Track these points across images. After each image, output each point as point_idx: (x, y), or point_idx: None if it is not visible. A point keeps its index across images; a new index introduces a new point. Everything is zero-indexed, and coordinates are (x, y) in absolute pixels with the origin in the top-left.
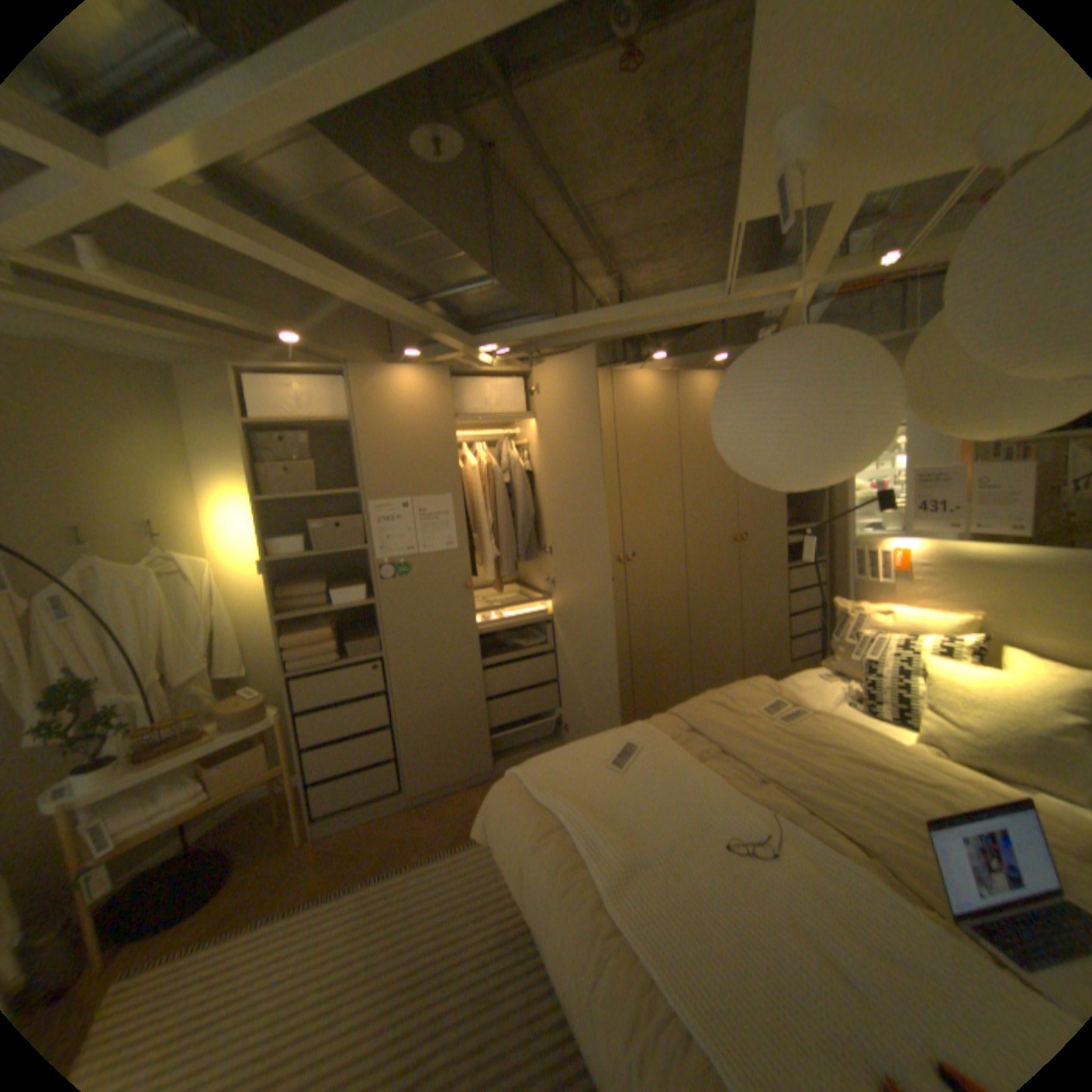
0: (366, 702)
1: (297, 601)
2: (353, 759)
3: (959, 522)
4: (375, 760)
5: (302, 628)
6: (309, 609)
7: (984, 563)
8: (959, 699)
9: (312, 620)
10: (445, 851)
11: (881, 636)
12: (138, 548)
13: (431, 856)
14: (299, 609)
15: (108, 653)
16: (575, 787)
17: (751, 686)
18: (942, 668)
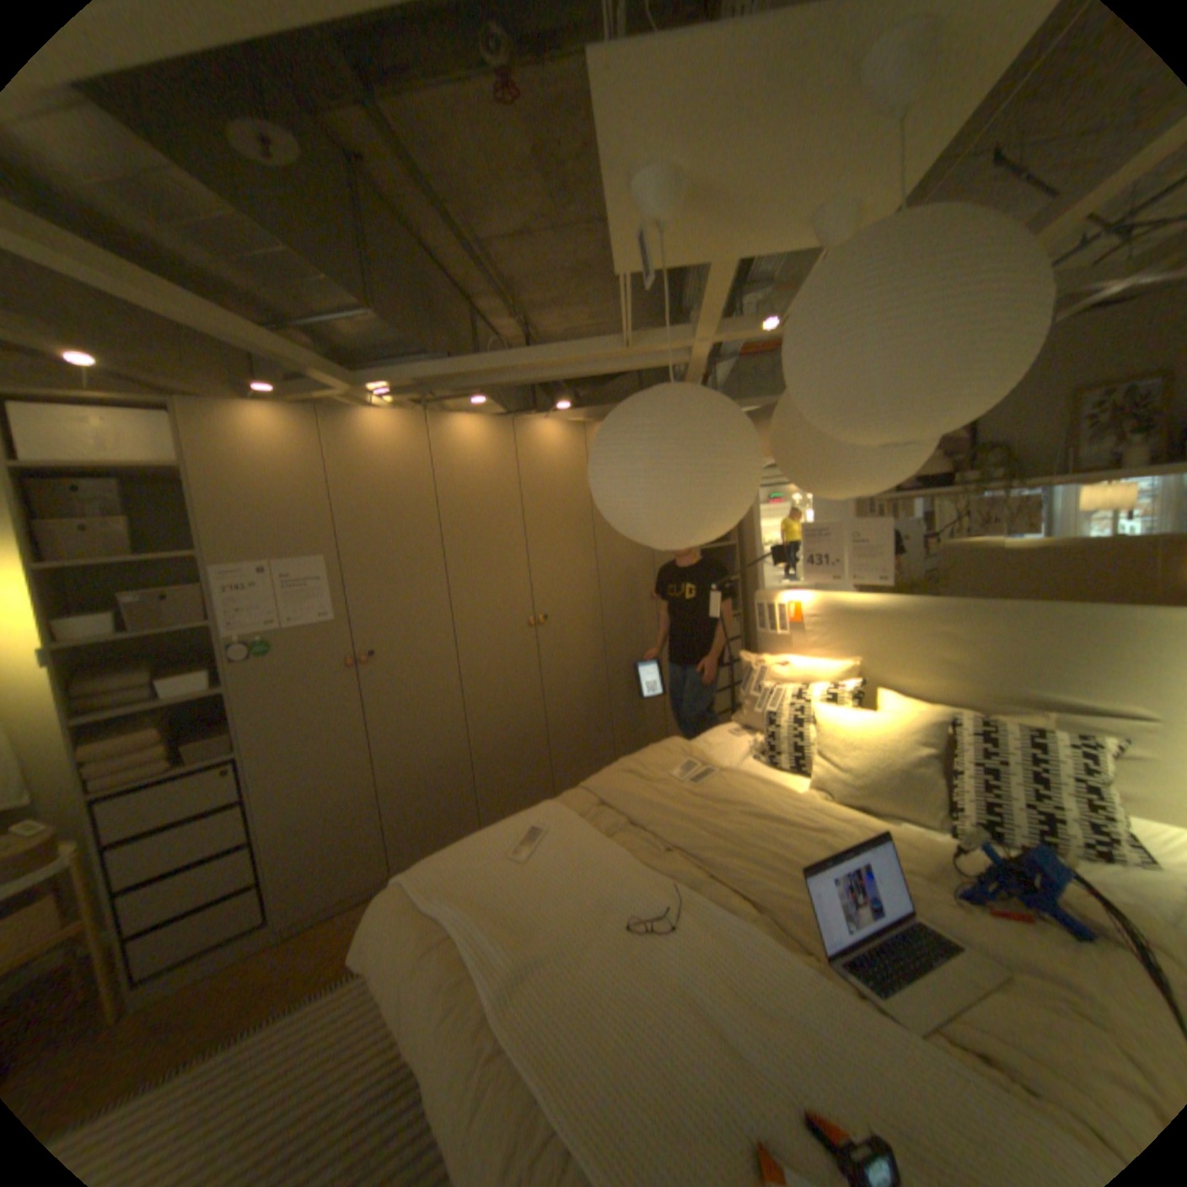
0: (213, 819)
1: (106, 699)
2: (196, 893)
3: (839, 574)
4: (227, 890)
5: (113, 734)
6: (125, 709)
7: (858, 613)
8: (840, 743)
9: (131, 721)
10: (323, 988)
11: (778, 687)
12: None
13: (304, 999)
14: (109, 709)
15: None
16: (467, 888)
17: (664, 749)
18: (827, 714)
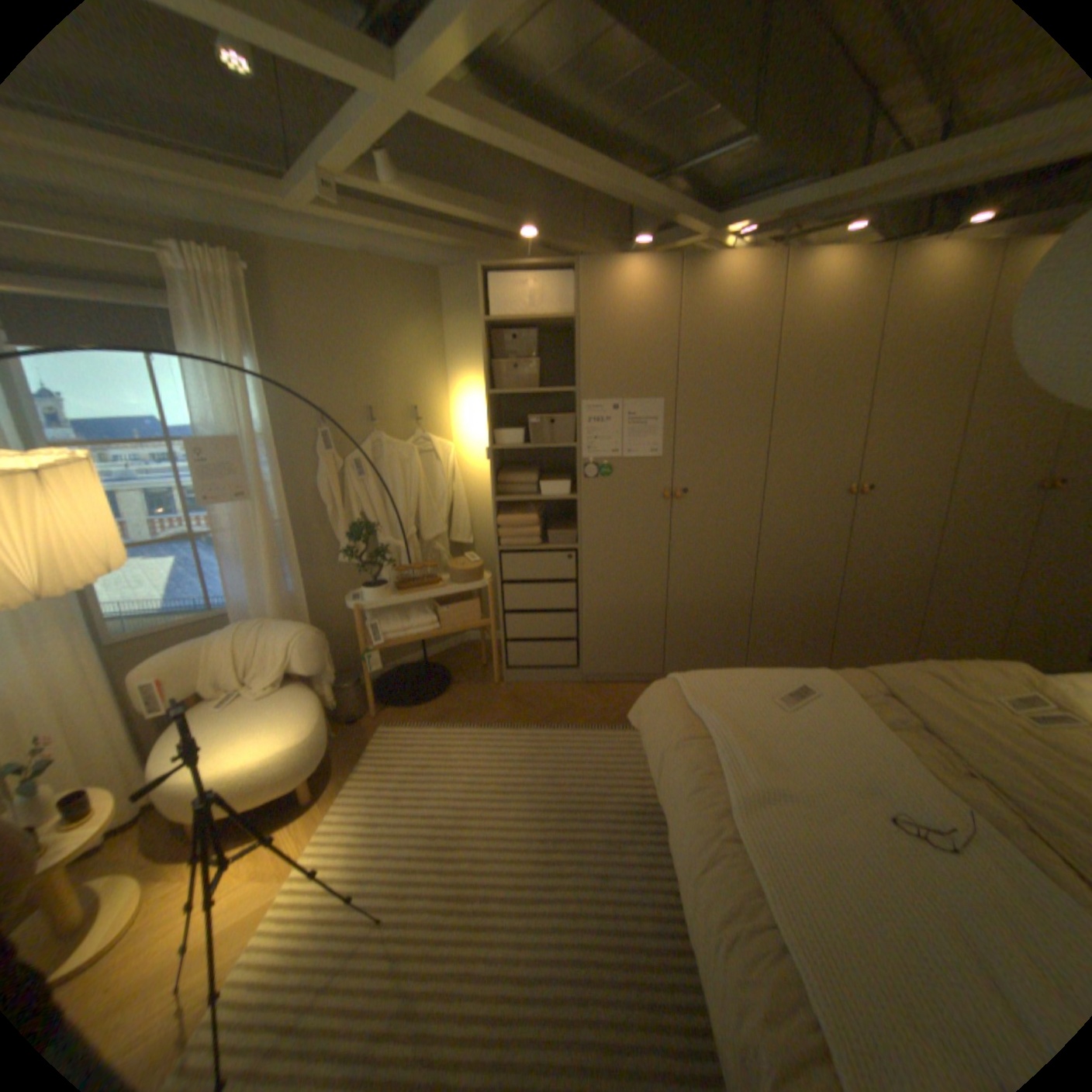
0: (558, 585)
1: (513, 488)
2: (543, 629)
3: None
4: (560, 635)
5: (514, 512)
6: (522, 497)
7: None
8: None
9: (523, 506)
10: (606, 726)
11: None
12: (407, 429)
13: (594, 726)
14: (514, 495)
15: (385, 507)
16: (732, 708)
17: (998, 670)
18: None
